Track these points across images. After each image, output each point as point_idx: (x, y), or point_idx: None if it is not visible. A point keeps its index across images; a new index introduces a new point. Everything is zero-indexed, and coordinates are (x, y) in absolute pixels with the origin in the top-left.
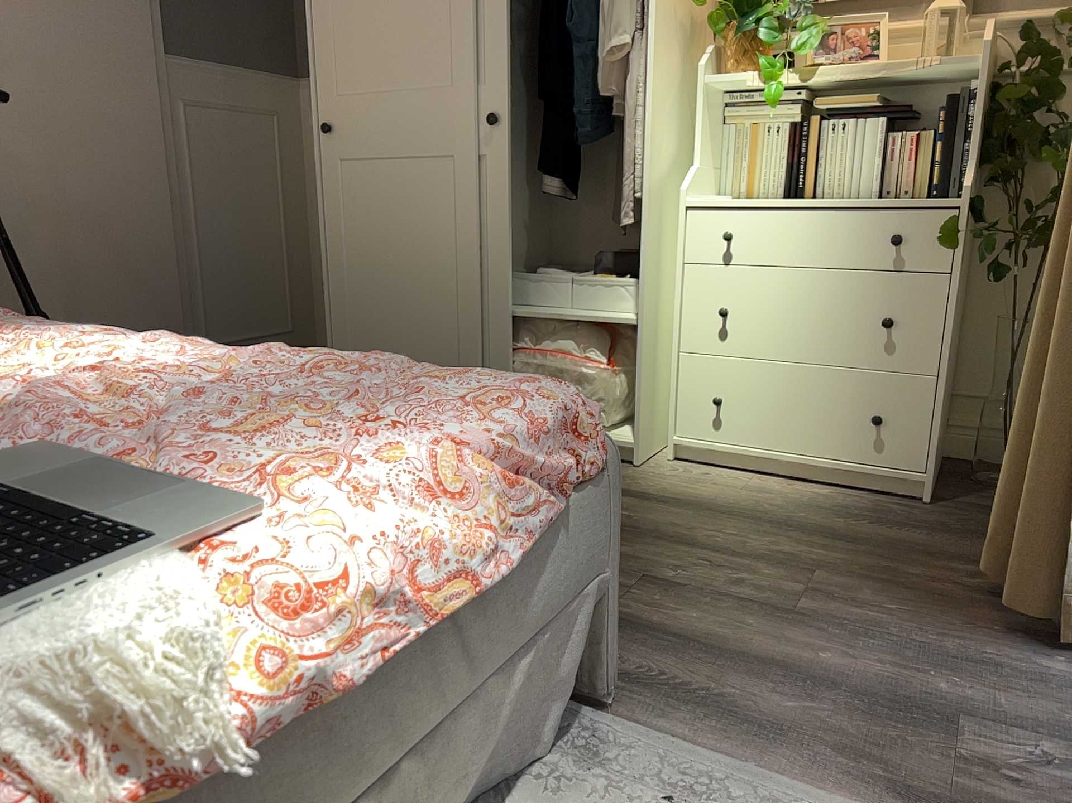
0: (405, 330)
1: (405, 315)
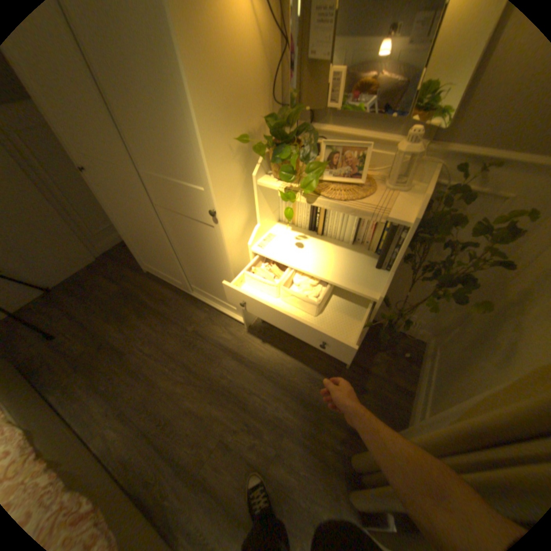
0: (155, 258)
1: (152, 253)
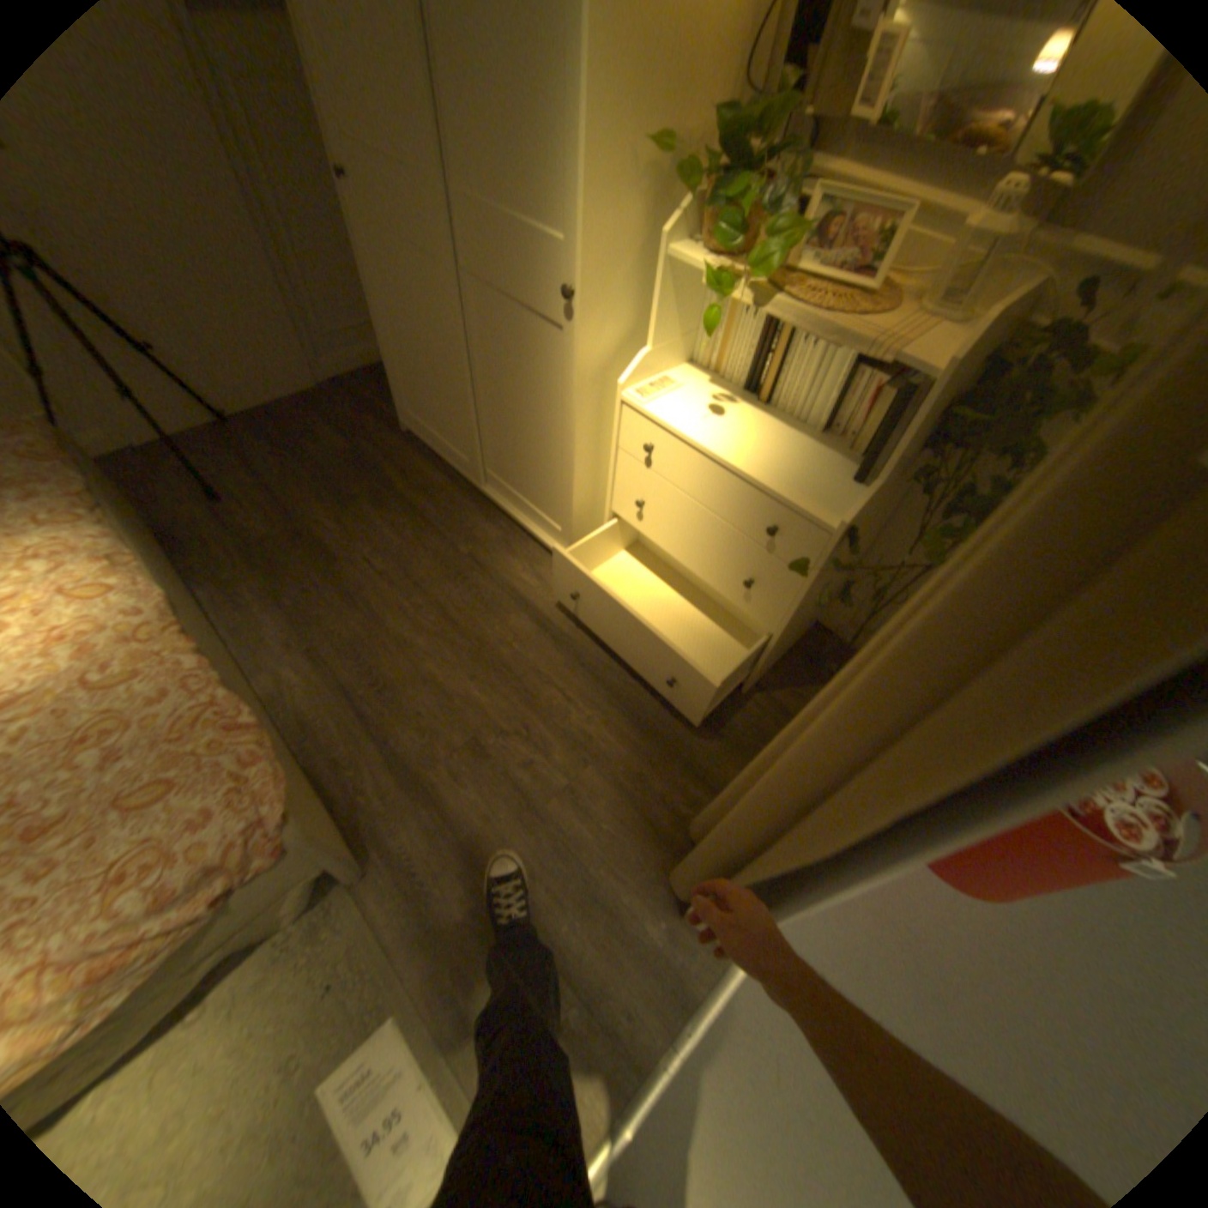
0: (432, 397)
1: (430, 385)
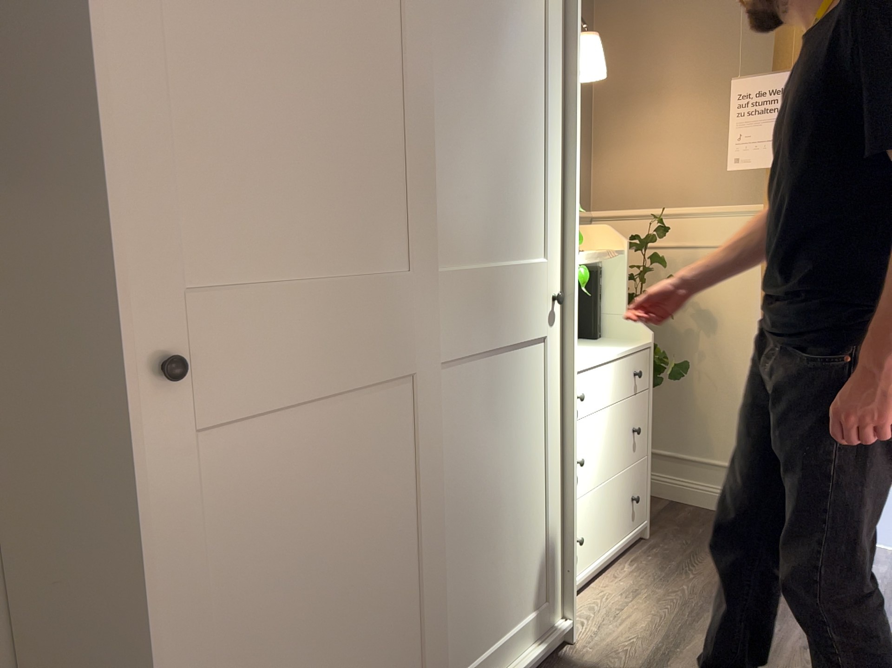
0: None
1: (348, 653)
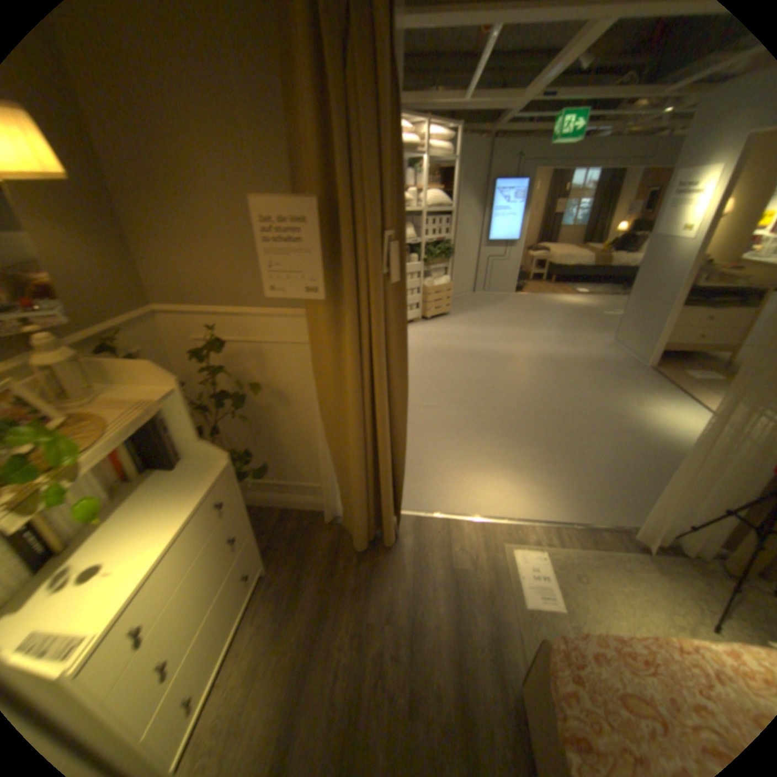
0: None
1: None
